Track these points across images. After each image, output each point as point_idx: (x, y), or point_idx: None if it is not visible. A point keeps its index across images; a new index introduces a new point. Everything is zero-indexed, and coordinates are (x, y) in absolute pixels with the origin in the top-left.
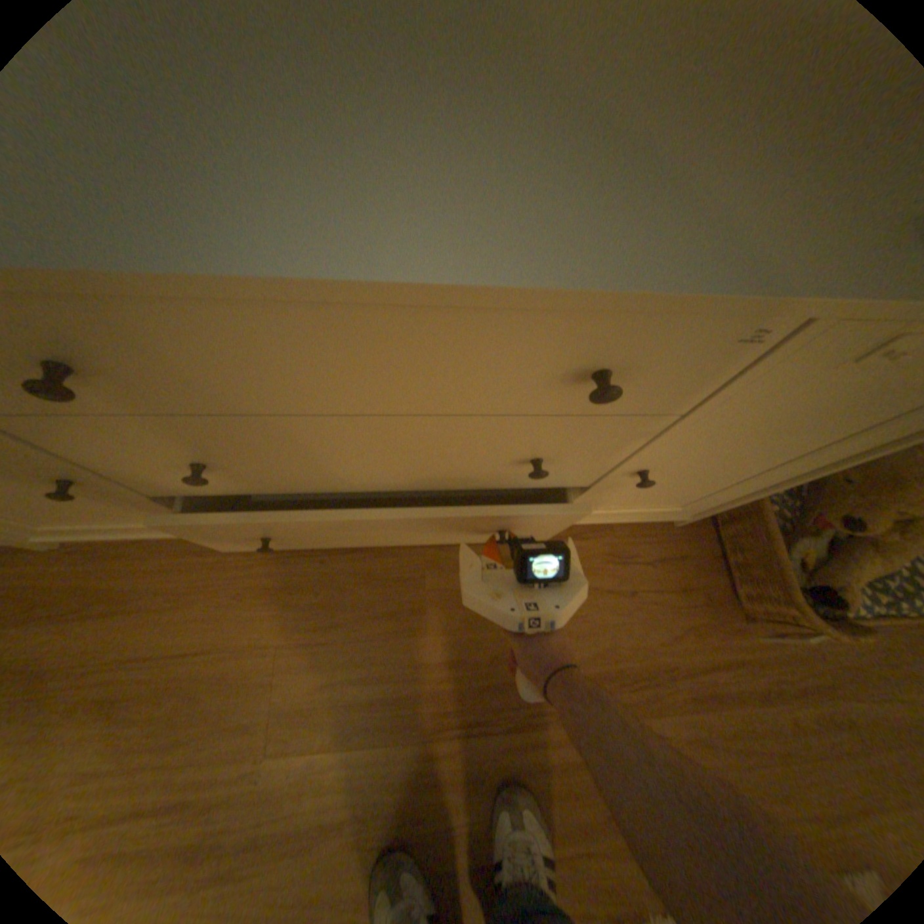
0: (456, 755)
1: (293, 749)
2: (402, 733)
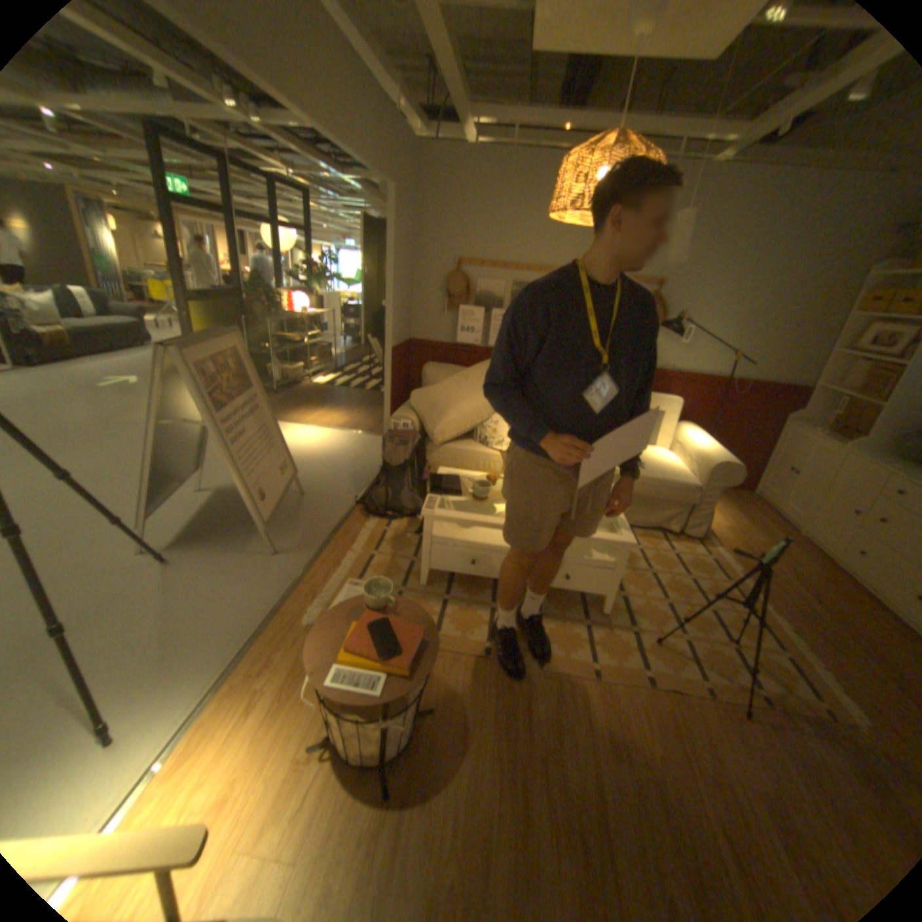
0: (812, 602)
1: (787, 571)
2: (808, 591)
